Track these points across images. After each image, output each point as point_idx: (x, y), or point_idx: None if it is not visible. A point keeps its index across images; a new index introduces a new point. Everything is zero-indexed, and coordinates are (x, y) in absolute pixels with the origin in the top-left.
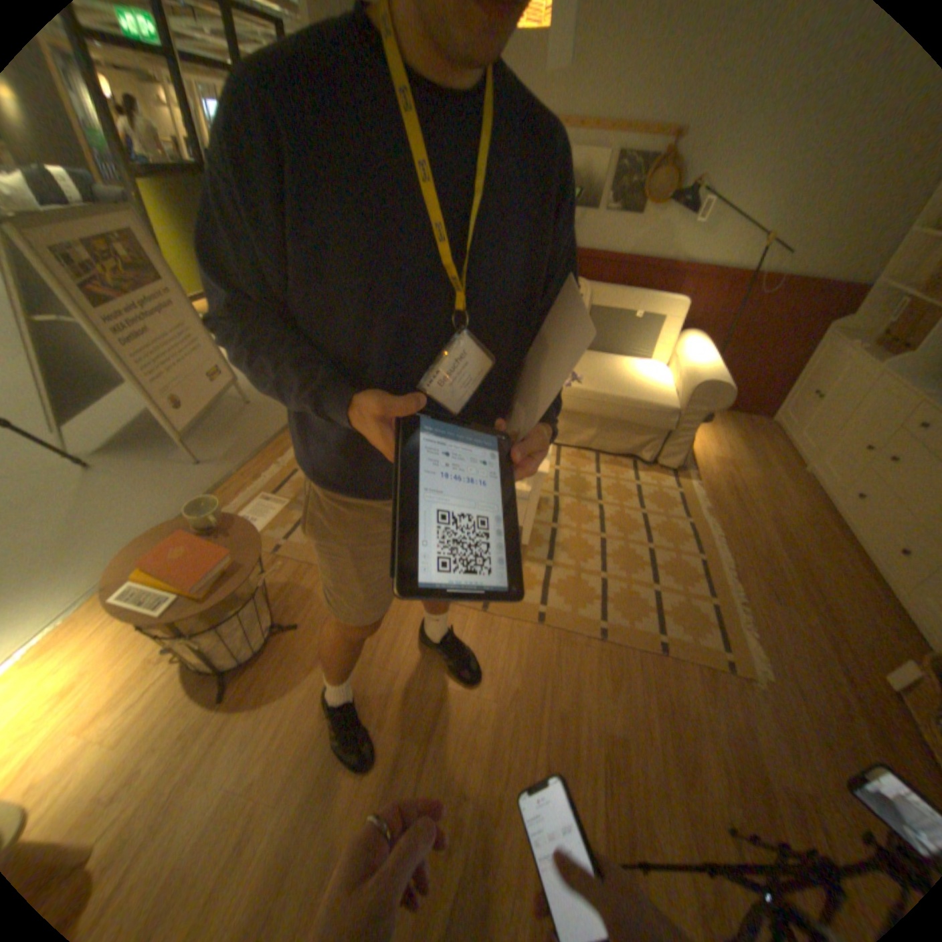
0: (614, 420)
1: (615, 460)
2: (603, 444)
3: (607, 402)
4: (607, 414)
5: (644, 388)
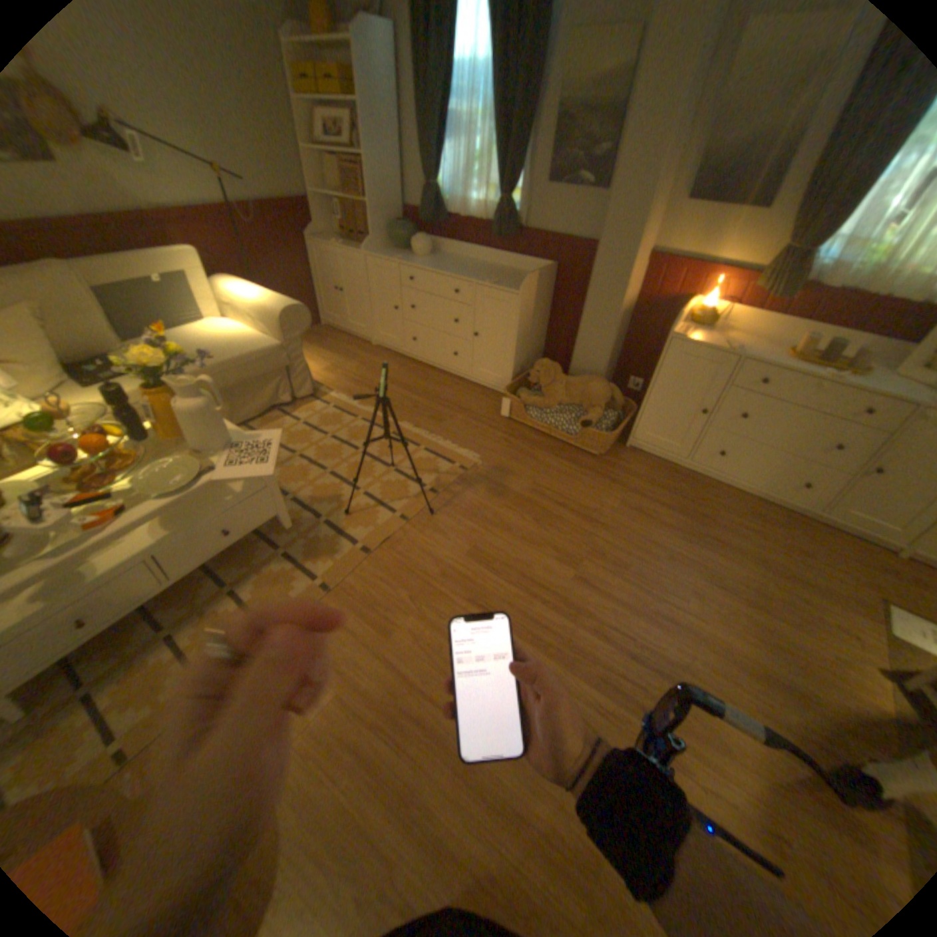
0: (238, 384)
1: (265, 419)
2: (244, 413)
3: (220, 372)
4: (228, 382)
5: (235, 343)
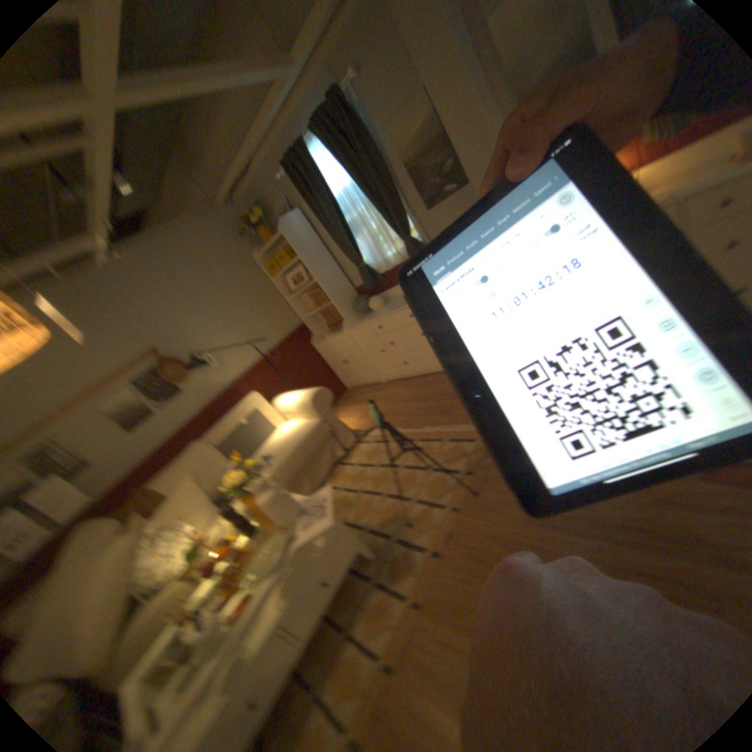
0: (303, 458)
1: (331, 473)
2: (316, 475)
3: (289, 456)
4: (297, 460)
5: (292, 432)
